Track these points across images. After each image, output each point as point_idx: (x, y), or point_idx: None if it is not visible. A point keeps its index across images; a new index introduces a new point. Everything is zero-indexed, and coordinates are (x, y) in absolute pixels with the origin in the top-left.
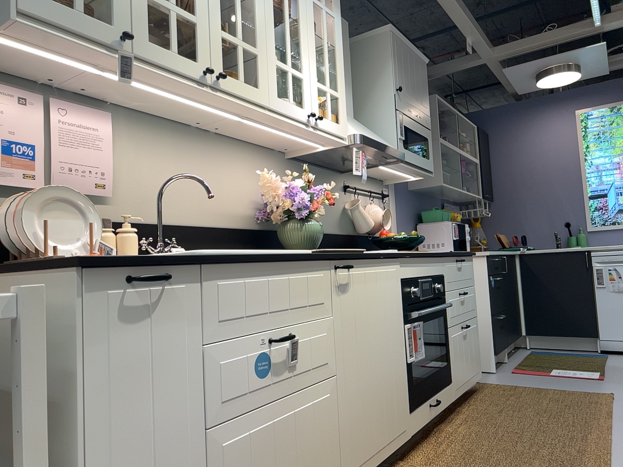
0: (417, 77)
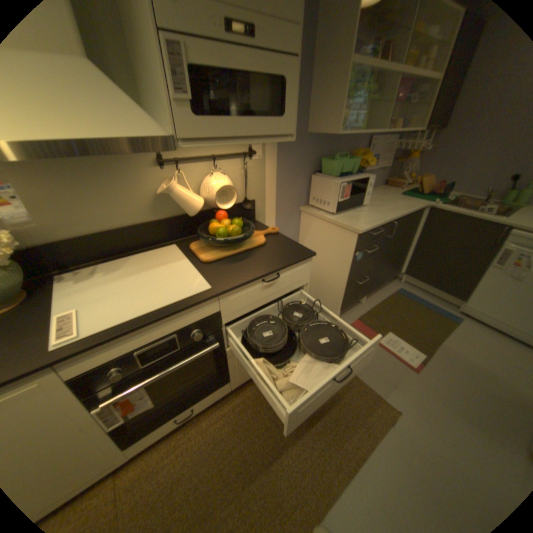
0: None
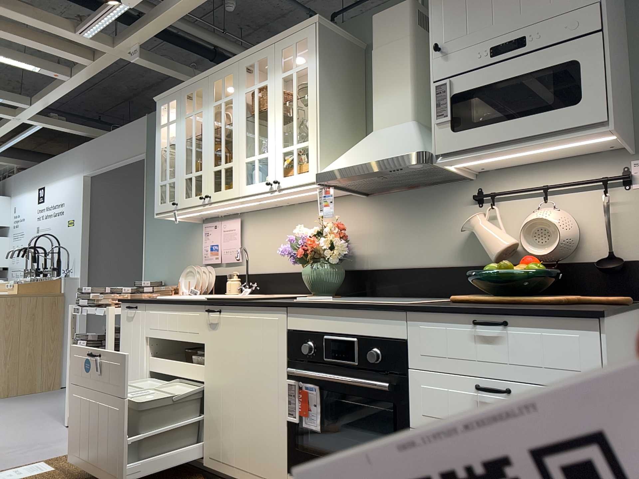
0: None
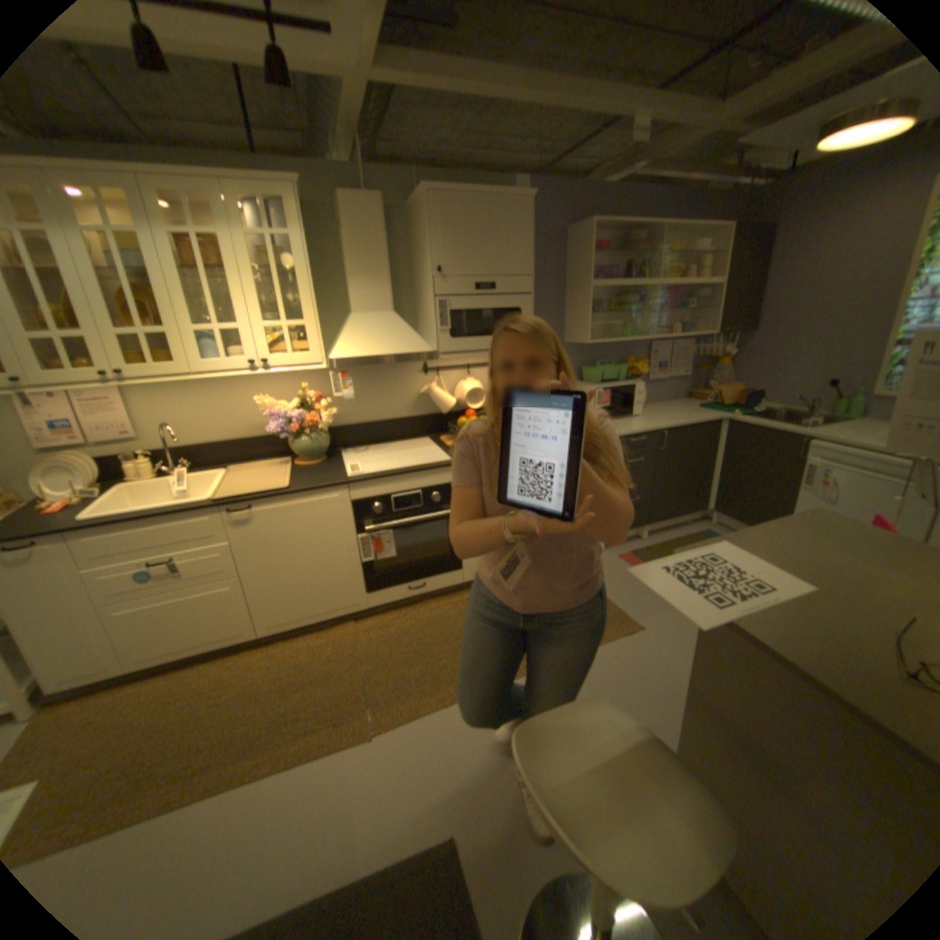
0: (497, 231)
